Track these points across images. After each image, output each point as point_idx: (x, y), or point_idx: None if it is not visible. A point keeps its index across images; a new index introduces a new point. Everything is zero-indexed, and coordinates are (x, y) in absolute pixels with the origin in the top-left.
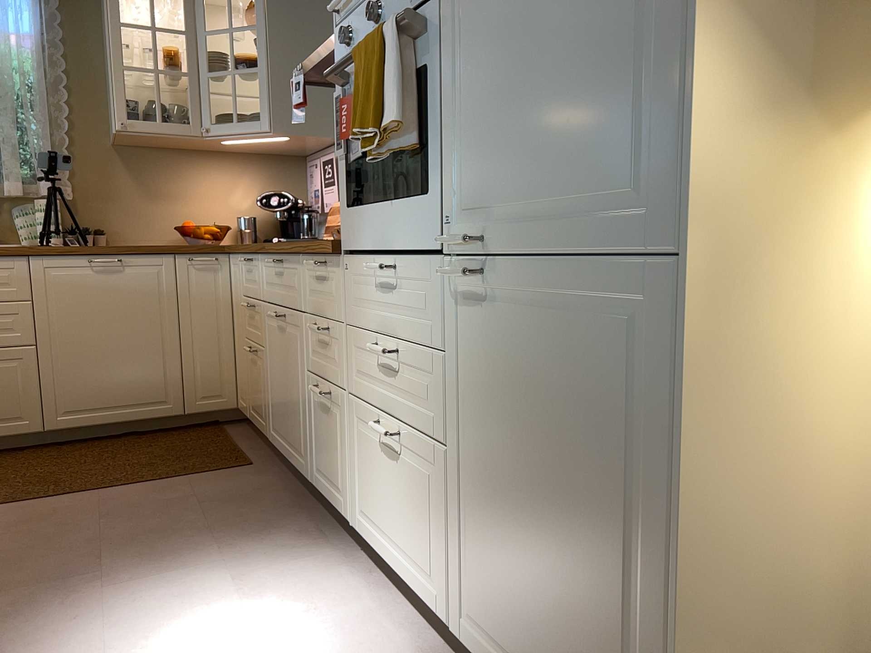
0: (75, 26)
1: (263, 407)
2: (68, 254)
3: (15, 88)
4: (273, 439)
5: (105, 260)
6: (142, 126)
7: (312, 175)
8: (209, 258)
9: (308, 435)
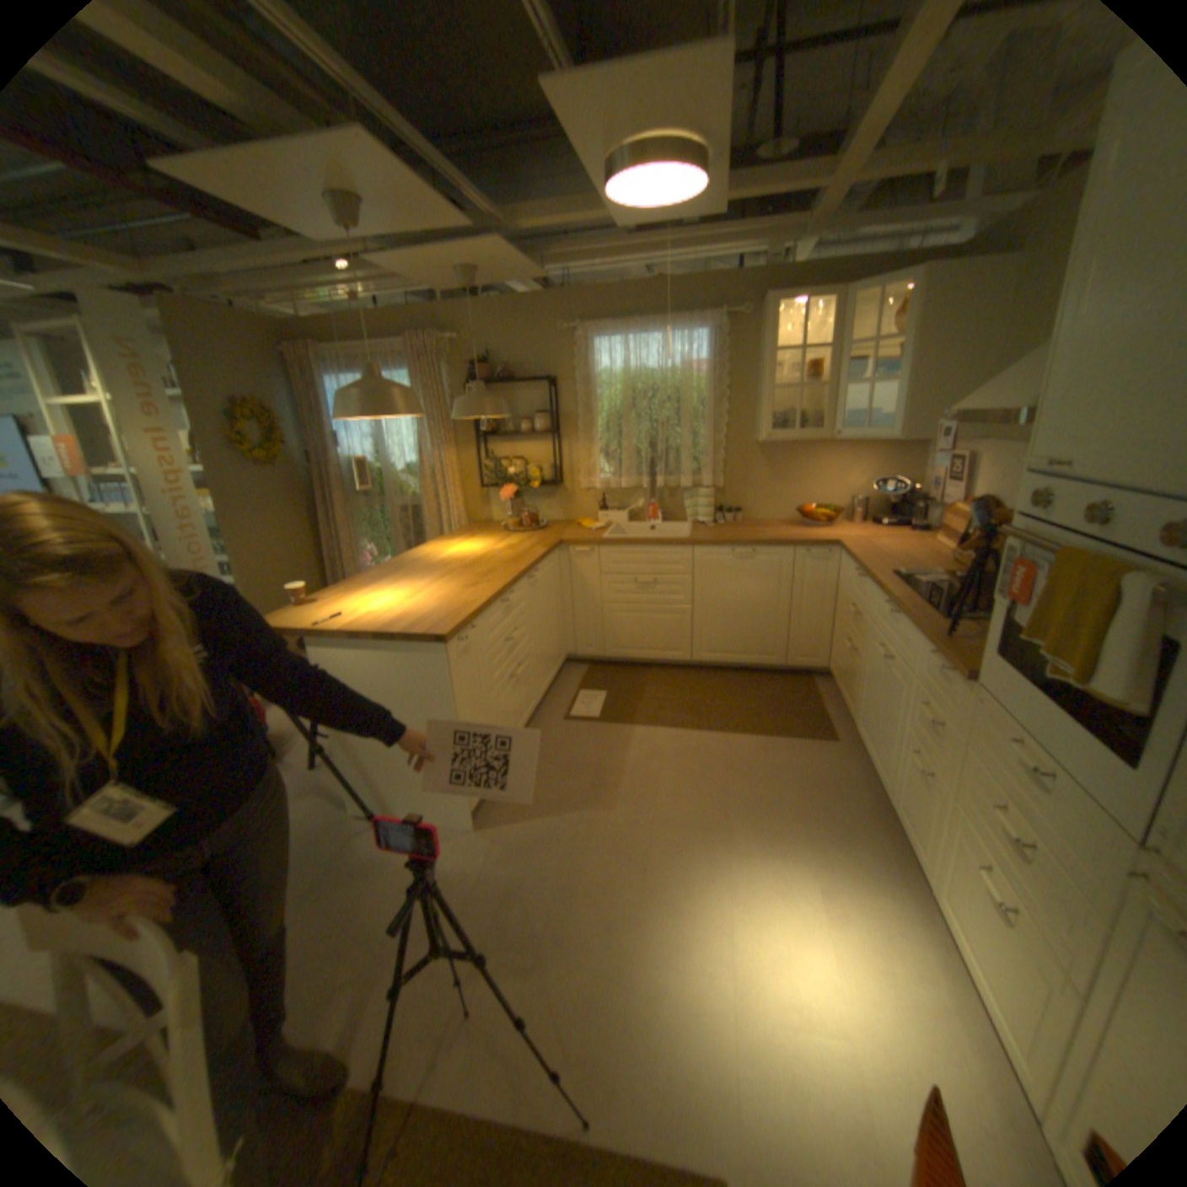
0: (738, 345)
1: (853, 697)
2: (718, 546)
3: (692, 405)
4: (859, 731)
5: (742, 552)
6: (781, 436)
7: (935, 463)
8: (823, 552)
9: (899, 774)
